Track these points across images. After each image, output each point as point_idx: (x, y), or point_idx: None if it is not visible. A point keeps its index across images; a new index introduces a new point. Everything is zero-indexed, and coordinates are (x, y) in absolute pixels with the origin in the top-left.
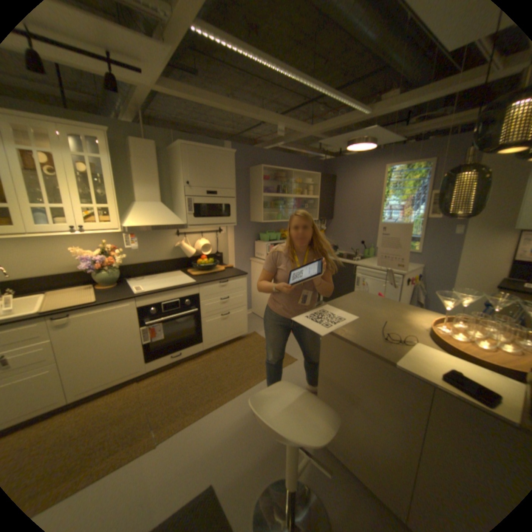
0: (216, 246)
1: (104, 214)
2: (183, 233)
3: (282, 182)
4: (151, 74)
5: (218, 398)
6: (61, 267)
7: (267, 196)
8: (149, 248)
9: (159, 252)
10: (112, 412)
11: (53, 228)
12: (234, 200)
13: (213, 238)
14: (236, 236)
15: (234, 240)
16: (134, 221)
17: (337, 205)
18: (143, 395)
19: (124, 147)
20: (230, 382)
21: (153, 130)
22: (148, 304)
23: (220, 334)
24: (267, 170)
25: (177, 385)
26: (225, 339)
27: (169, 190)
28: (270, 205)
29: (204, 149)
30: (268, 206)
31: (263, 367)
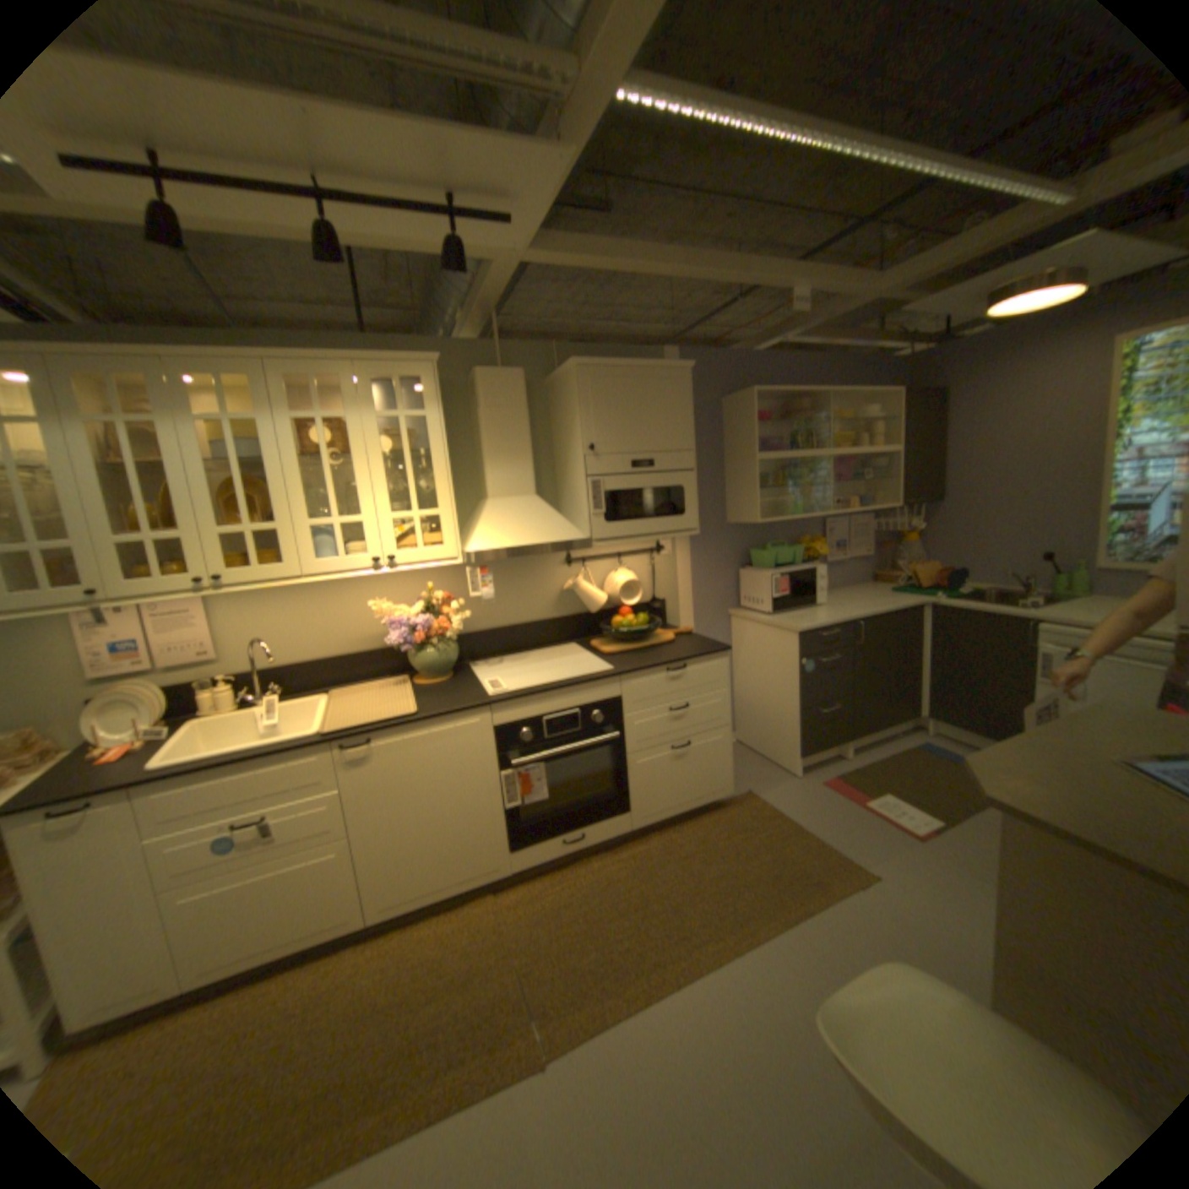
0: (651, 585)
1: (432, 530)
2: (579, 560)
3: (802, 423)
4: (524, 229)
5: (682, 962)
6: (357, 642)
7: (765, 461)
8: (512, 597)
9: (532, 603)
10: (449, 959)
11: (347, 565)
12: (693, 476)
13: (644, 569)
14: (695, 561)
15: (691, 570)
16: (486, 541)
17: (955, 465)
18: (510, 927)
19: (465, 391)
20: (705, 922)
21: (518, 350)
22: (517, 721)
23: (669, 795)
24: (764, 401)
25: (580, 913)
26: (682, 808)
27: (550, 470)
28: (774, 481)
29: (624, 372)
30: (769, 484)
31: (788, 892)
